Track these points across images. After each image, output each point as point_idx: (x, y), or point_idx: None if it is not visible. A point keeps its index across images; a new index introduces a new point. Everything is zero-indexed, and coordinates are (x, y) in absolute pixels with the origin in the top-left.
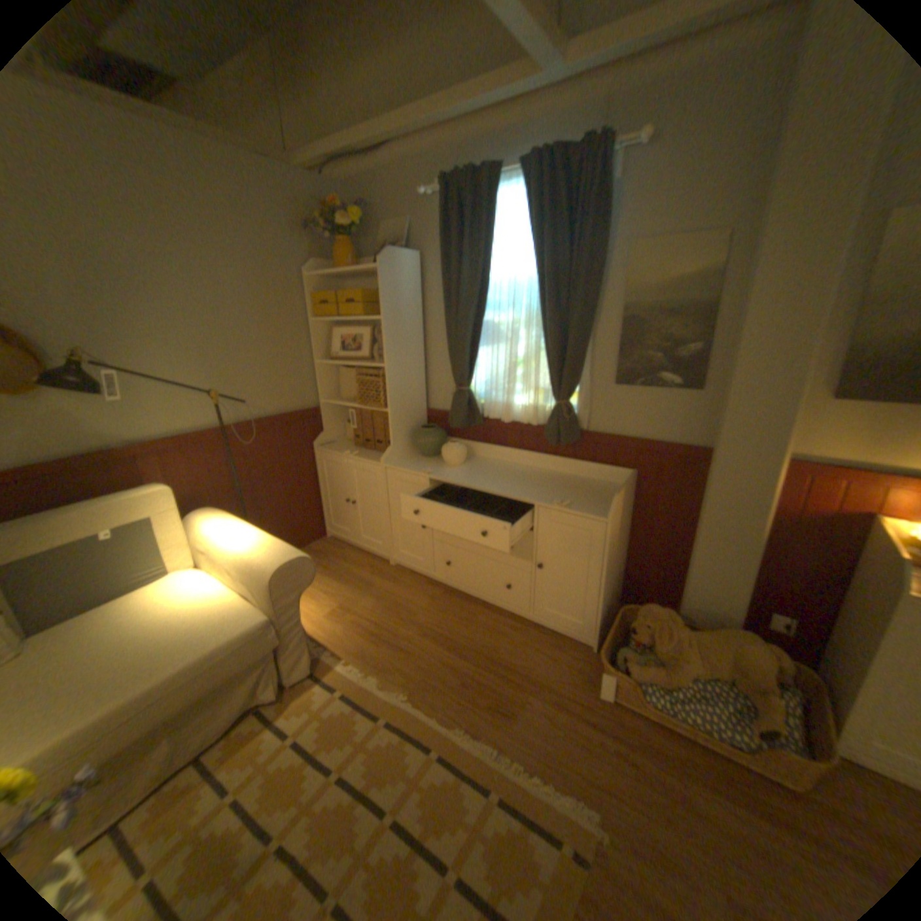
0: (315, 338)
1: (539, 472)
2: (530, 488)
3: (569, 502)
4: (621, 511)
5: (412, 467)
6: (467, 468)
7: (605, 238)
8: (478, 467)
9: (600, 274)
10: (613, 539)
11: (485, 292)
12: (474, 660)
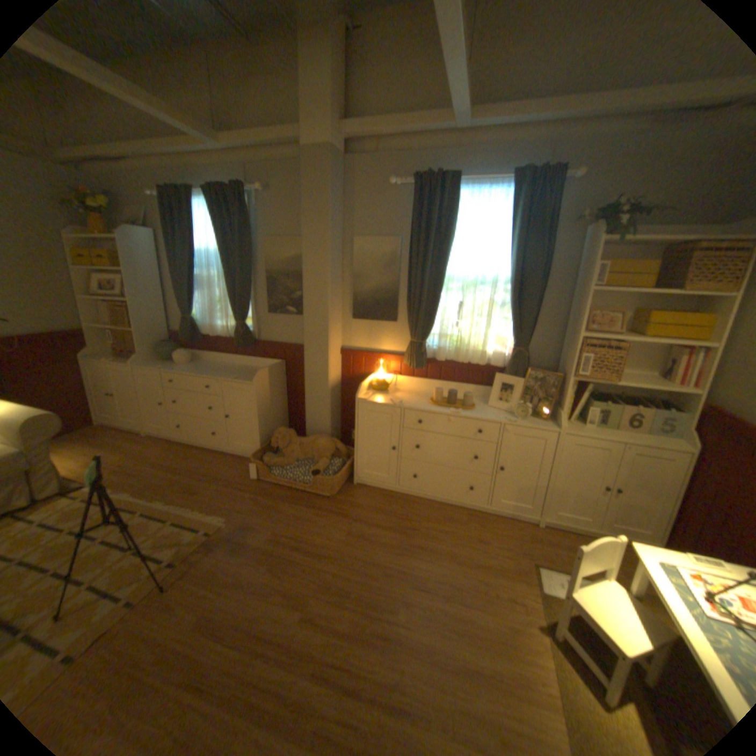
0: (74, 282)
1: (234, 367)
2: (221, 374)
3: (235, 378)
4: (266, 381)
5: (149, 367)
6: (188, 366)
7: (247, 236)
8: (197, 366)
9: (248, 254)
10: (259, 395)
11: (193, 259)
12: (182, 476)
